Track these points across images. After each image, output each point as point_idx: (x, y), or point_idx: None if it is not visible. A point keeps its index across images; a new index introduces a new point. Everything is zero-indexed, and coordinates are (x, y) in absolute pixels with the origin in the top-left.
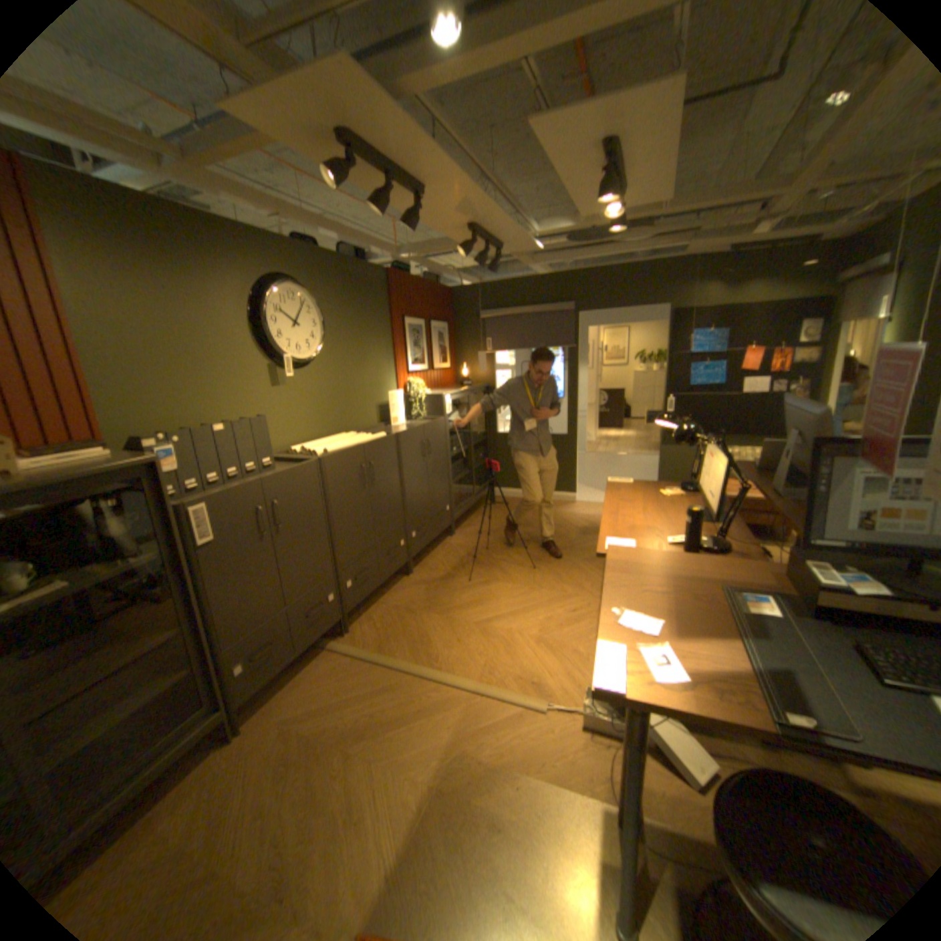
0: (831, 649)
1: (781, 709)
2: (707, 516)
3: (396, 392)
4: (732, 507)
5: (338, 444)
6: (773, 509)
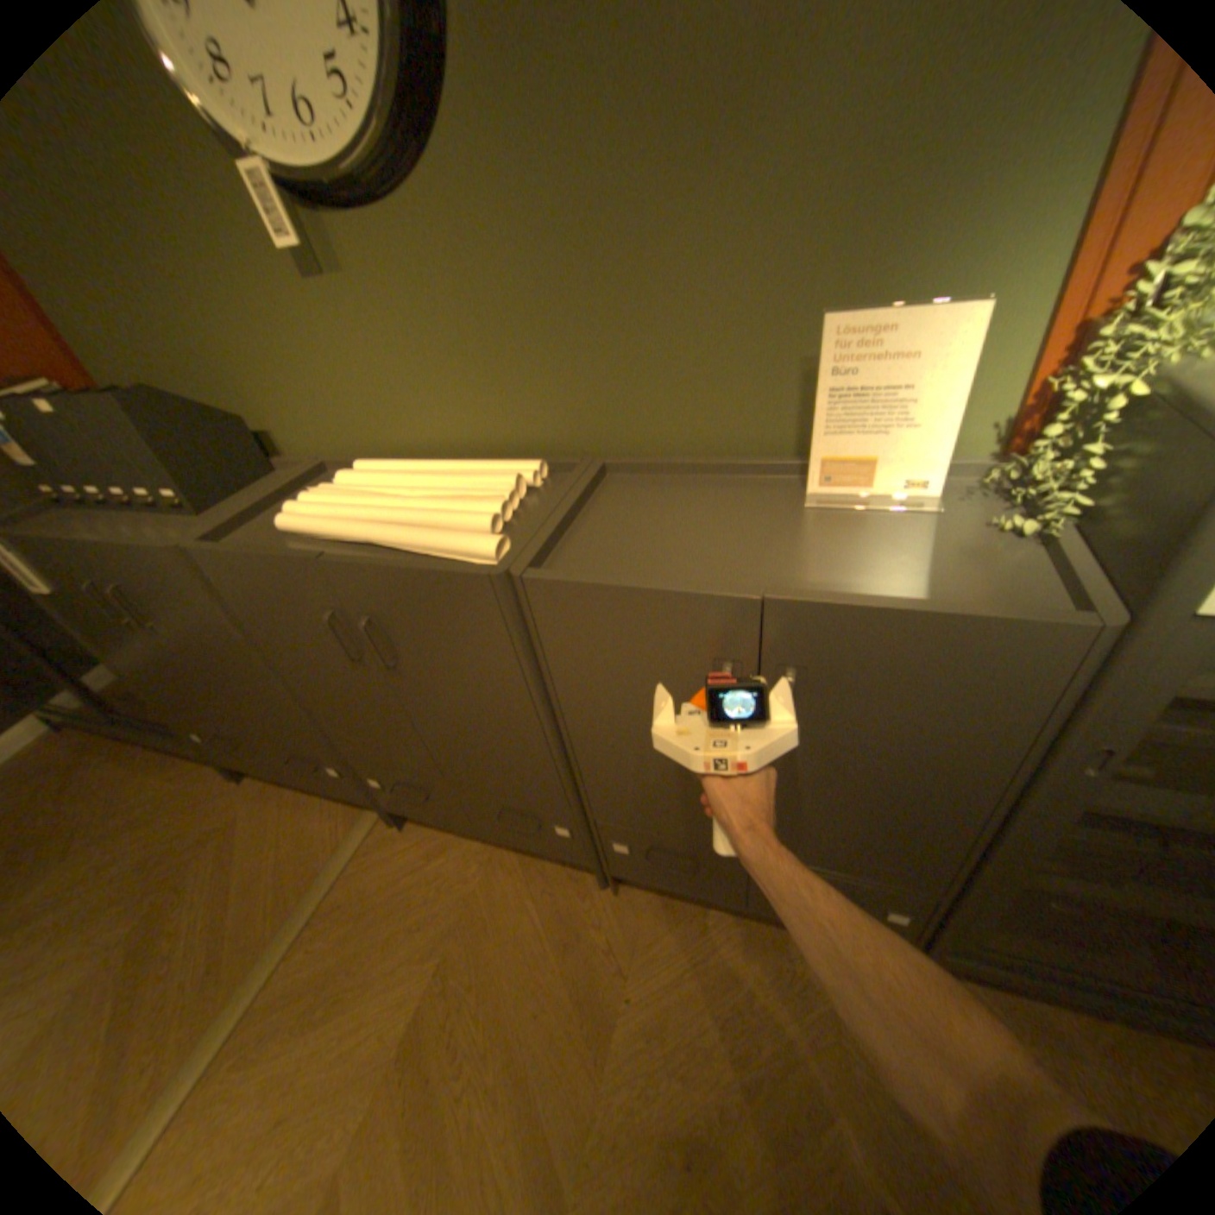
0: None
1: None
2: None
3: (913, 311)
4: None
5: (351, 509)
6: None
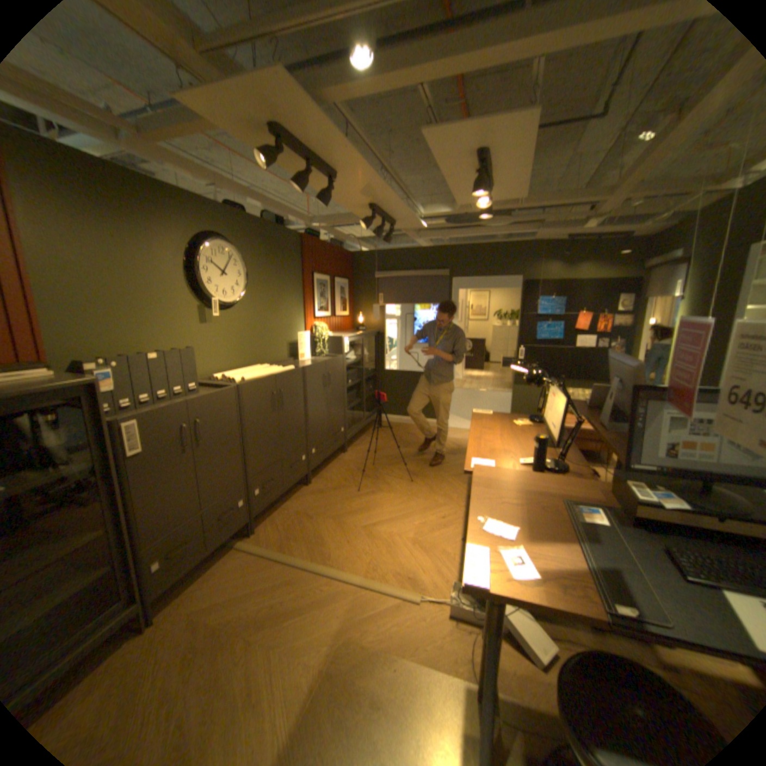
0: (646, 552)
1: (611, 602)
2: (551, 443)
3: (304, 333)
4: (570, 436)
5: (253, 373)
6: (600, 438)
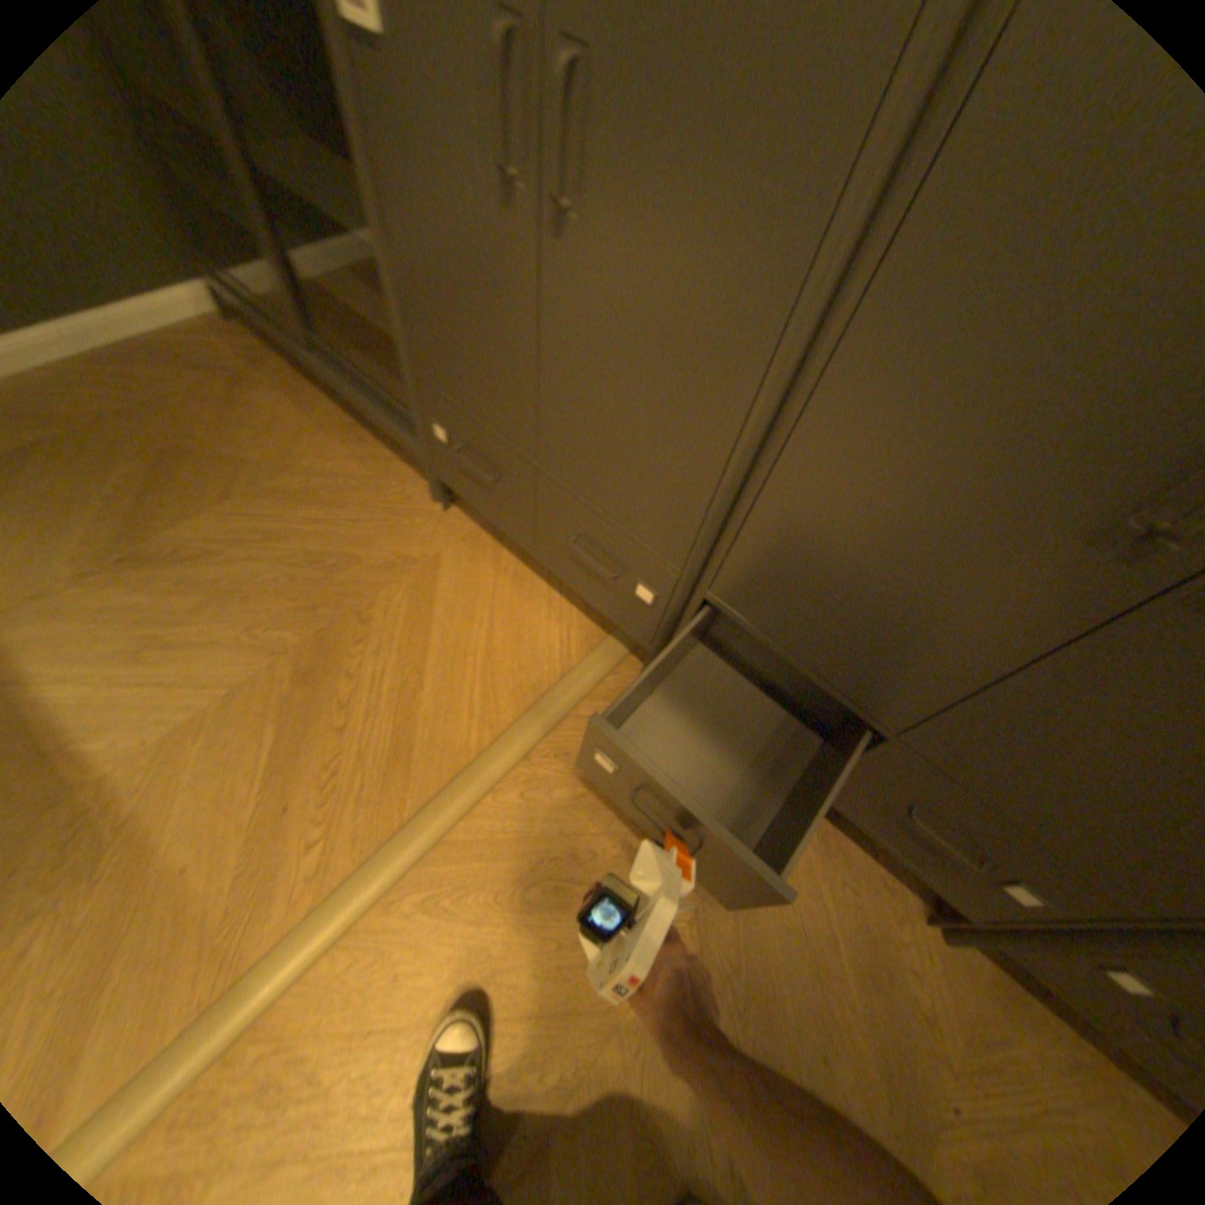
0: None
1: None
2: None
3: None
4: None
5: None
6: None
